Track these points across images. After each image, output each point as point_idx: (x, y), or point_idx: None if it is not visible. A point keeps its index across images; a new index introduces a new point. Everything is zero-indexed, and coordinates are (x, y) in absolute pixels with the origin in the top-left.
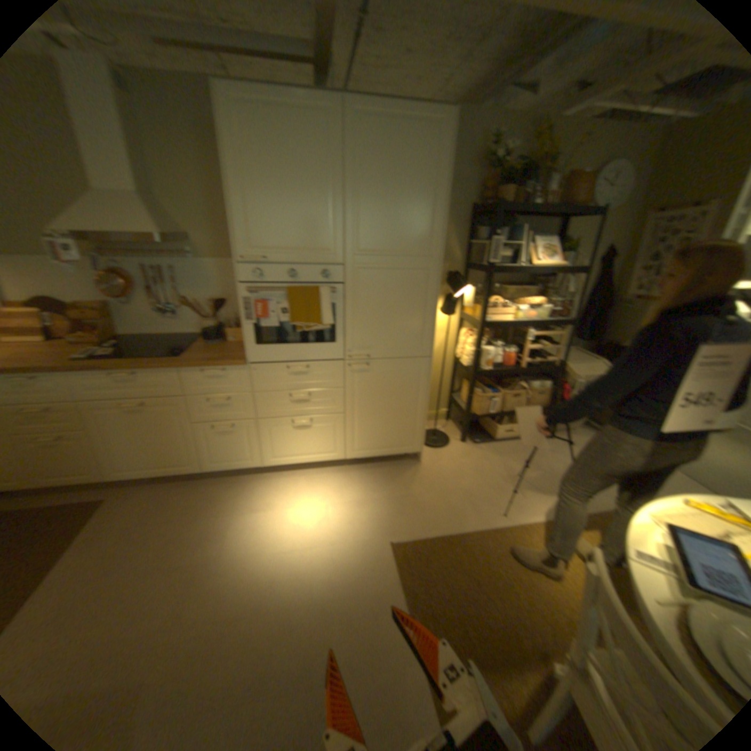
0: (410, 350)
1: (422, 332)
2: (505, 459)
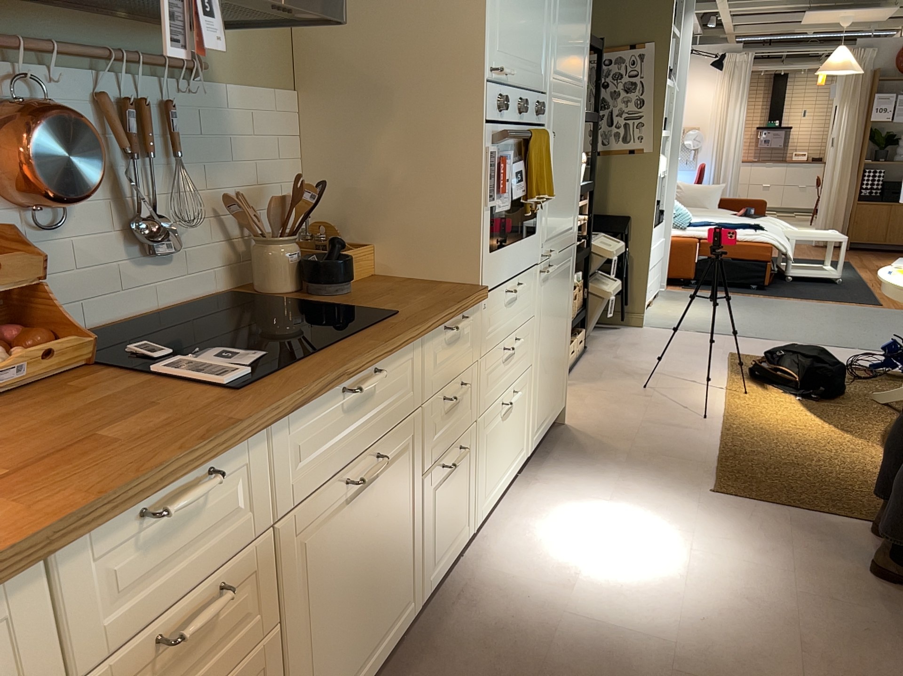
0: (569, 234)
1: (575, 203)
2: (608, 380)
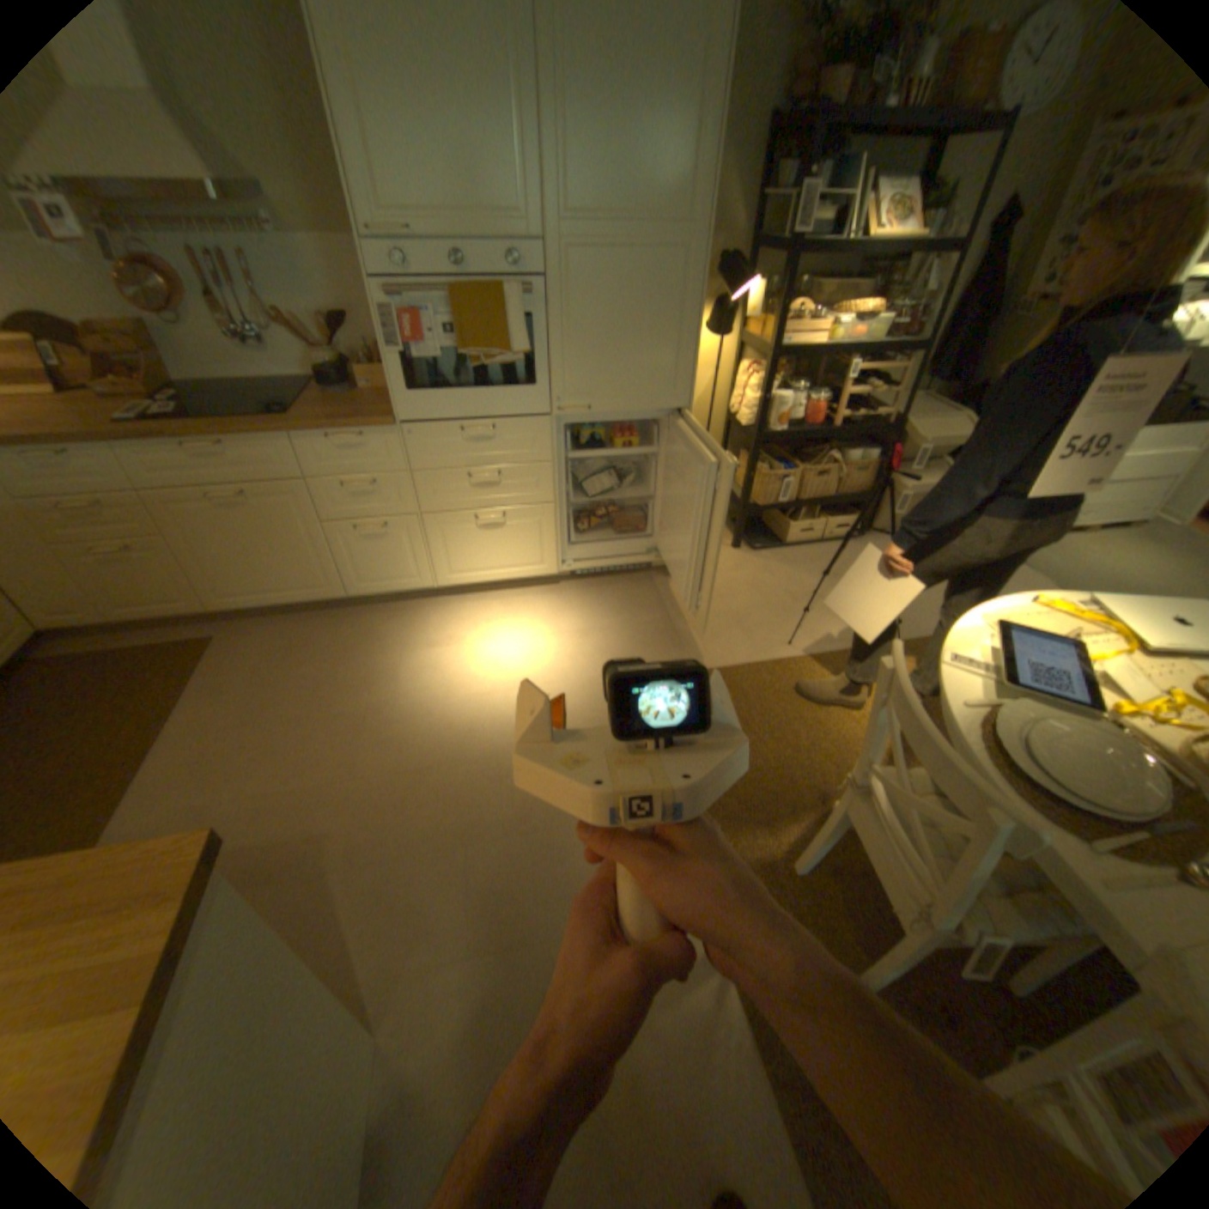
0: (657, 397)
1: (678, 365)
2: (798, 571)
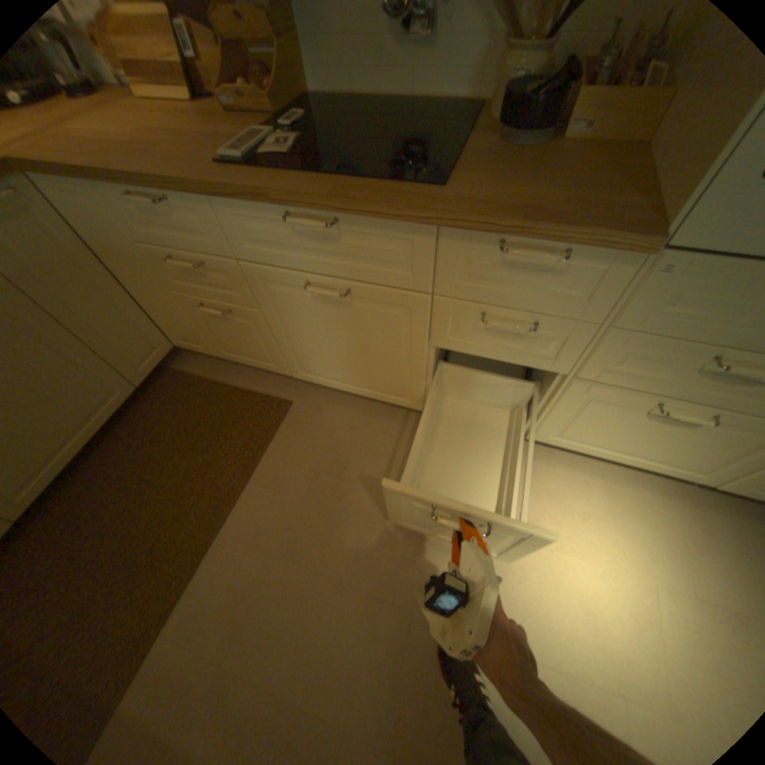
0: None
1: None
2: None
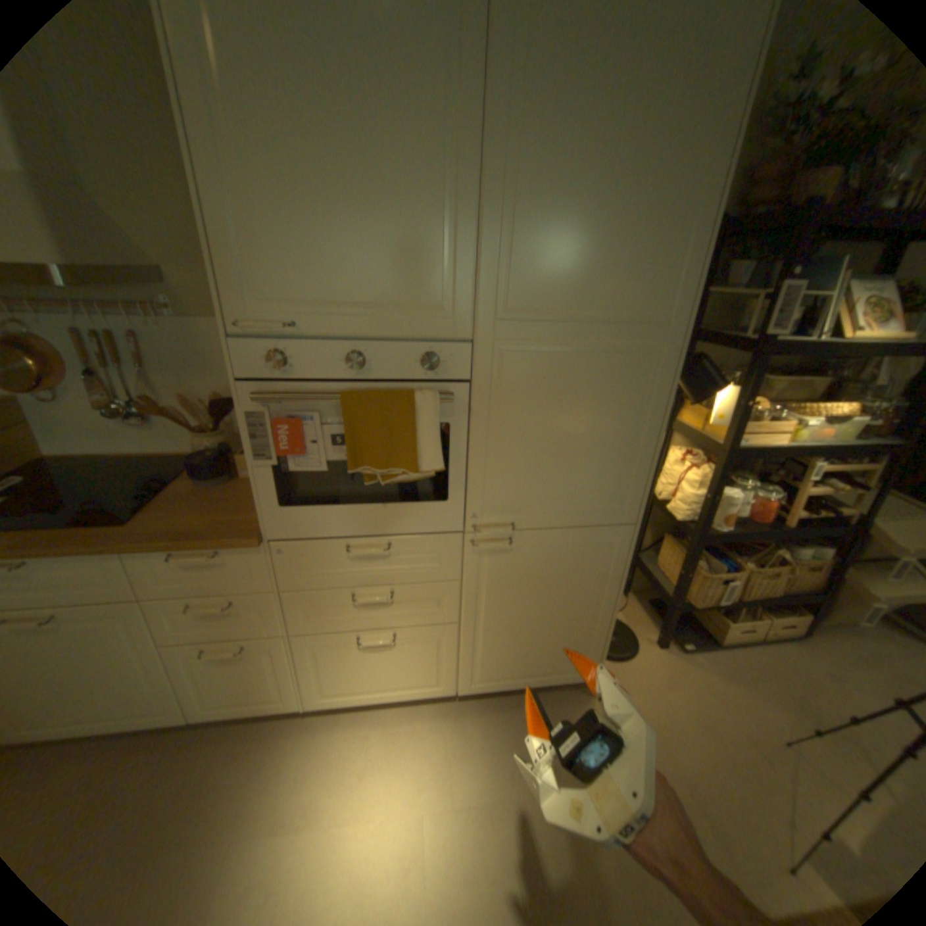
0: (600, 512)
1: (631, 478)
2: (753, 696)
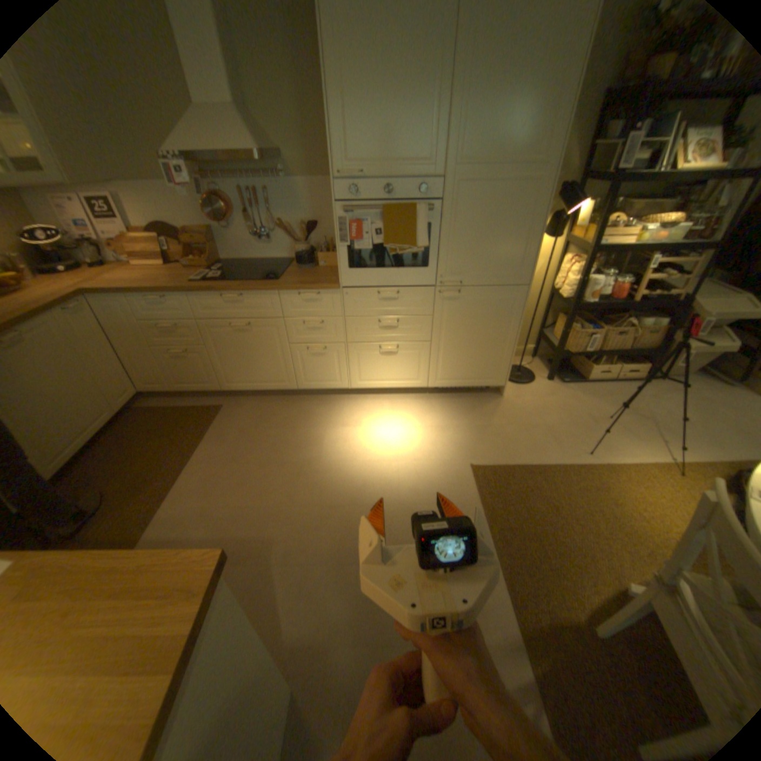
0: (508, 277)
1: (525, 256)
2: (598, 401)
